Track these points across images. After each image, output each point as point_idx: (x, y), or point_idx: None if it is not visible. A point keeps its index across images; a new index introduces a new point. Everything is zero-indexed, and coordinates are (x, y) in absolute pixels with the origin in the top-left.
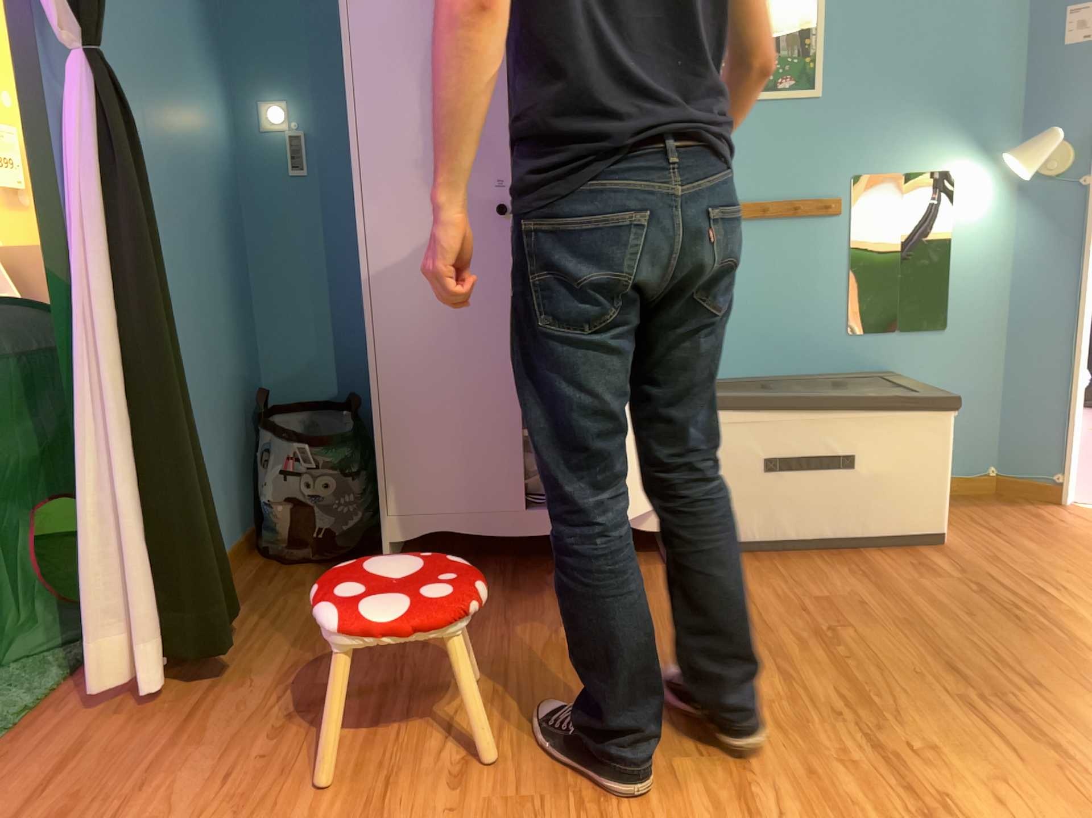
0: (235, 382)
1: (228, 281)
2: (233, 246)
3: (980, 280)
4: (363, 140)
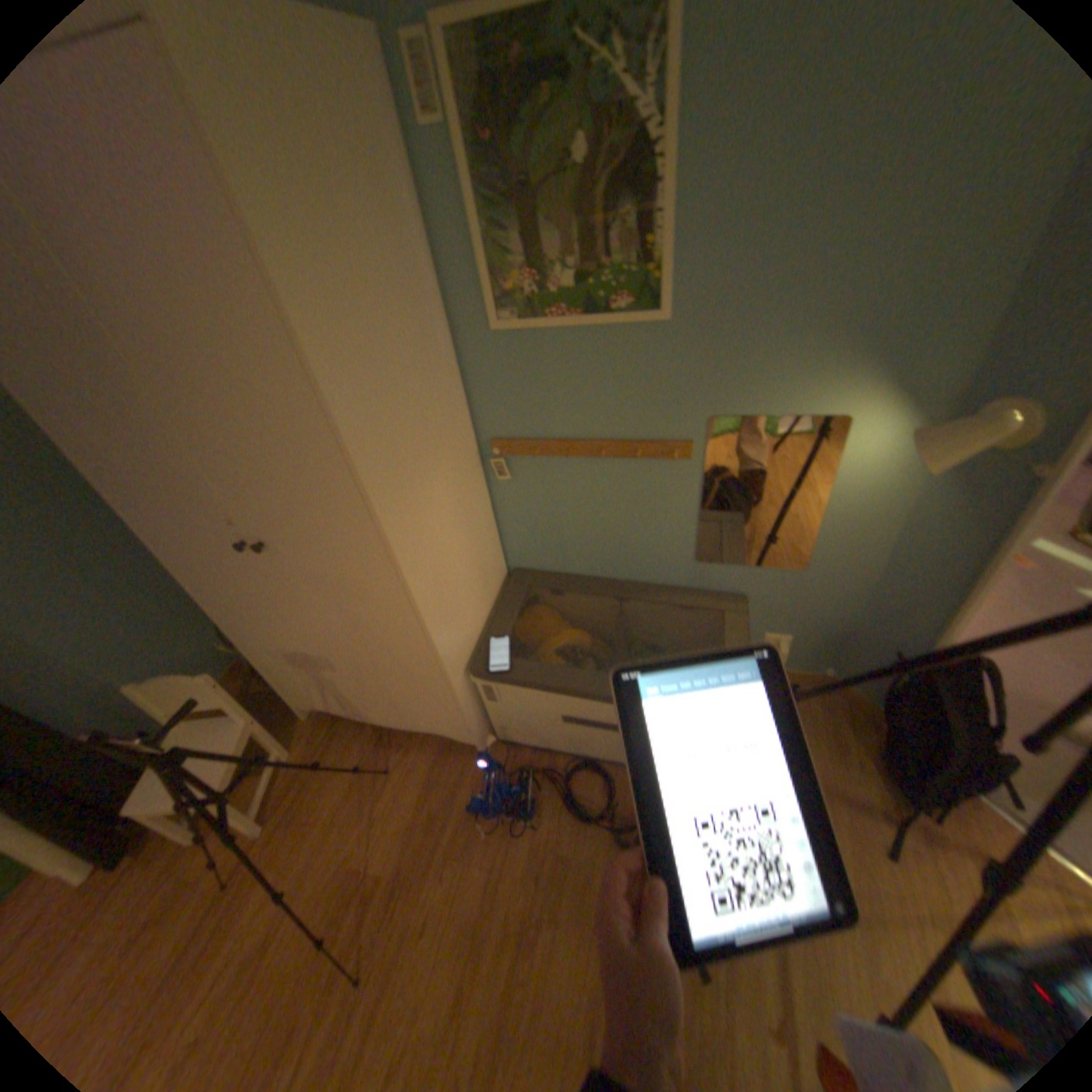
0: None
1: None
2: None
3: (858, 533)
4: (96, 475)
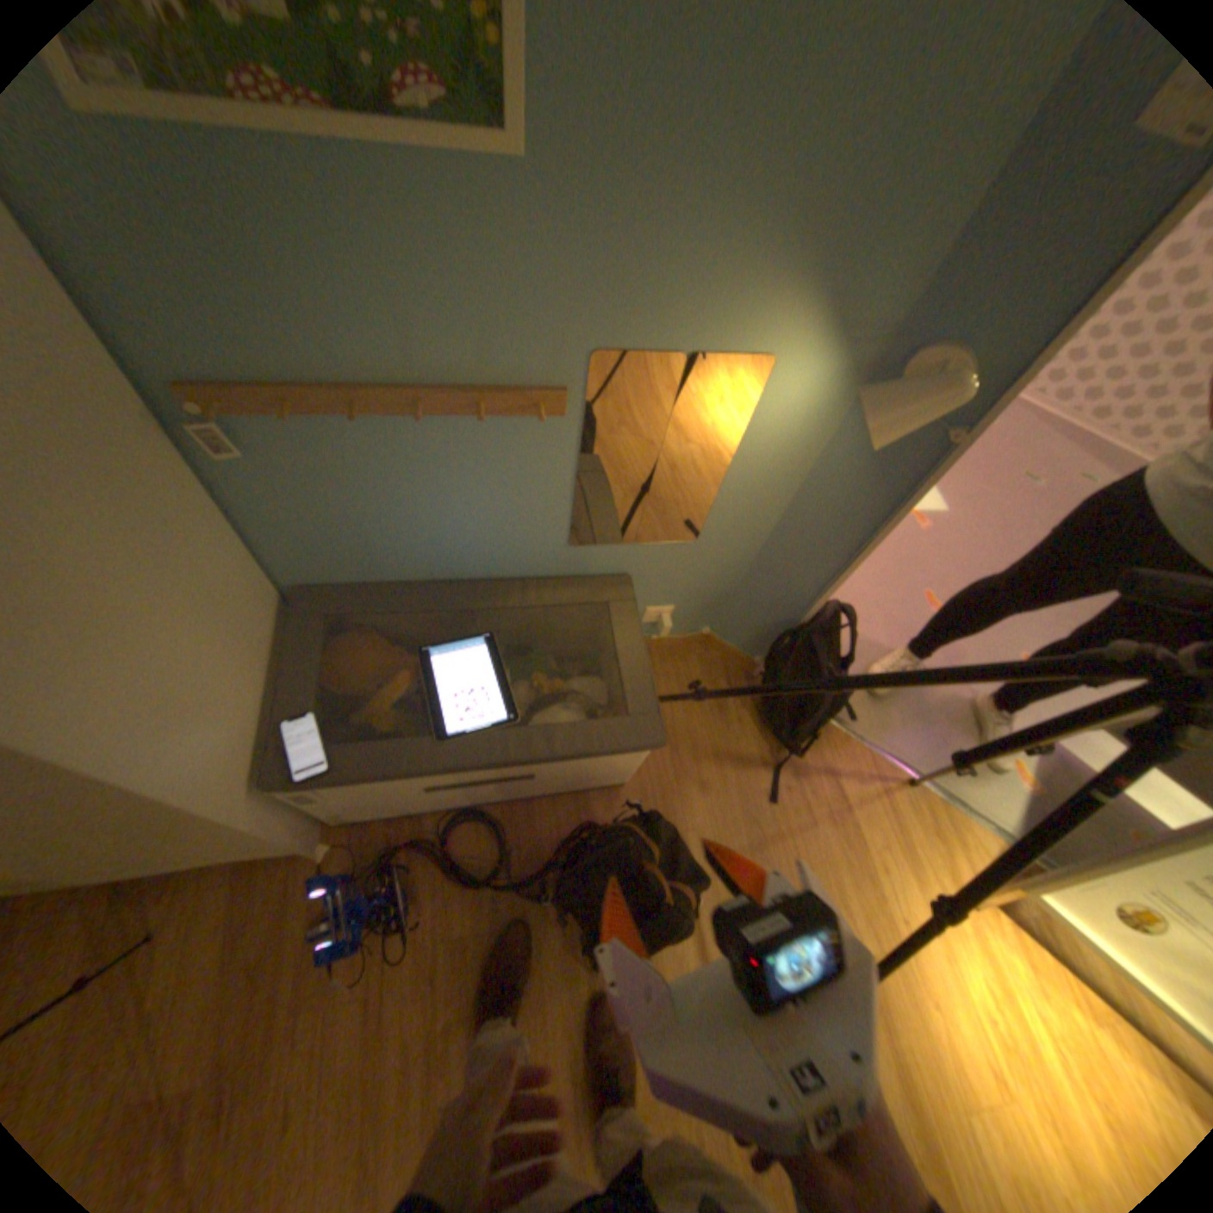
0: None
1: None
2: None
3: (756, 497)
4: None
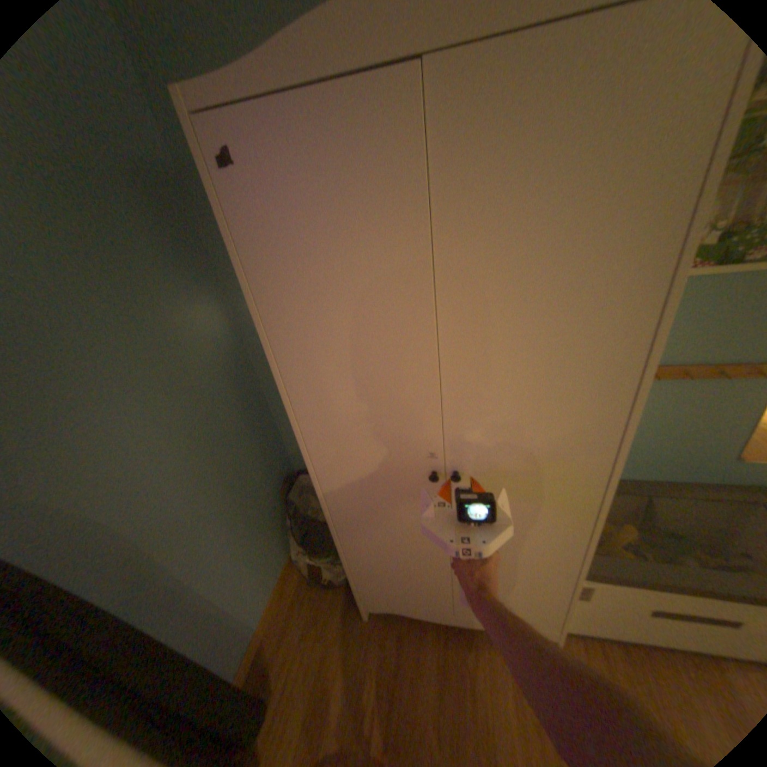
0: (263, 492)
1: (244, 438)
2: (244, 409)
3: None
4: (304, 415)
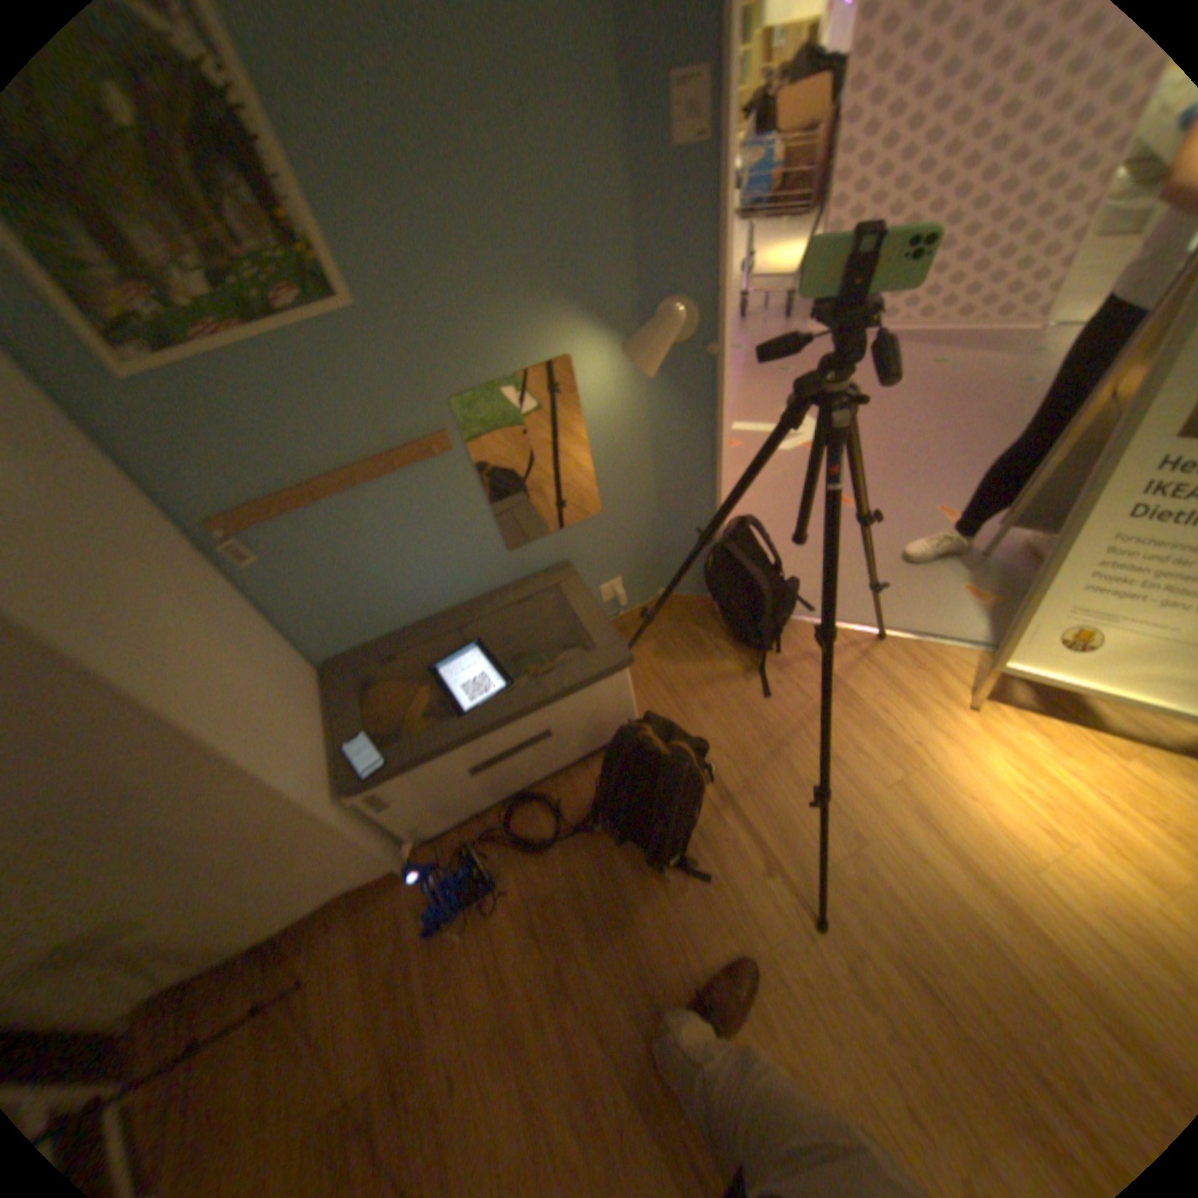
0: None
1: None
2: None
3: (623, 458)
4: None
